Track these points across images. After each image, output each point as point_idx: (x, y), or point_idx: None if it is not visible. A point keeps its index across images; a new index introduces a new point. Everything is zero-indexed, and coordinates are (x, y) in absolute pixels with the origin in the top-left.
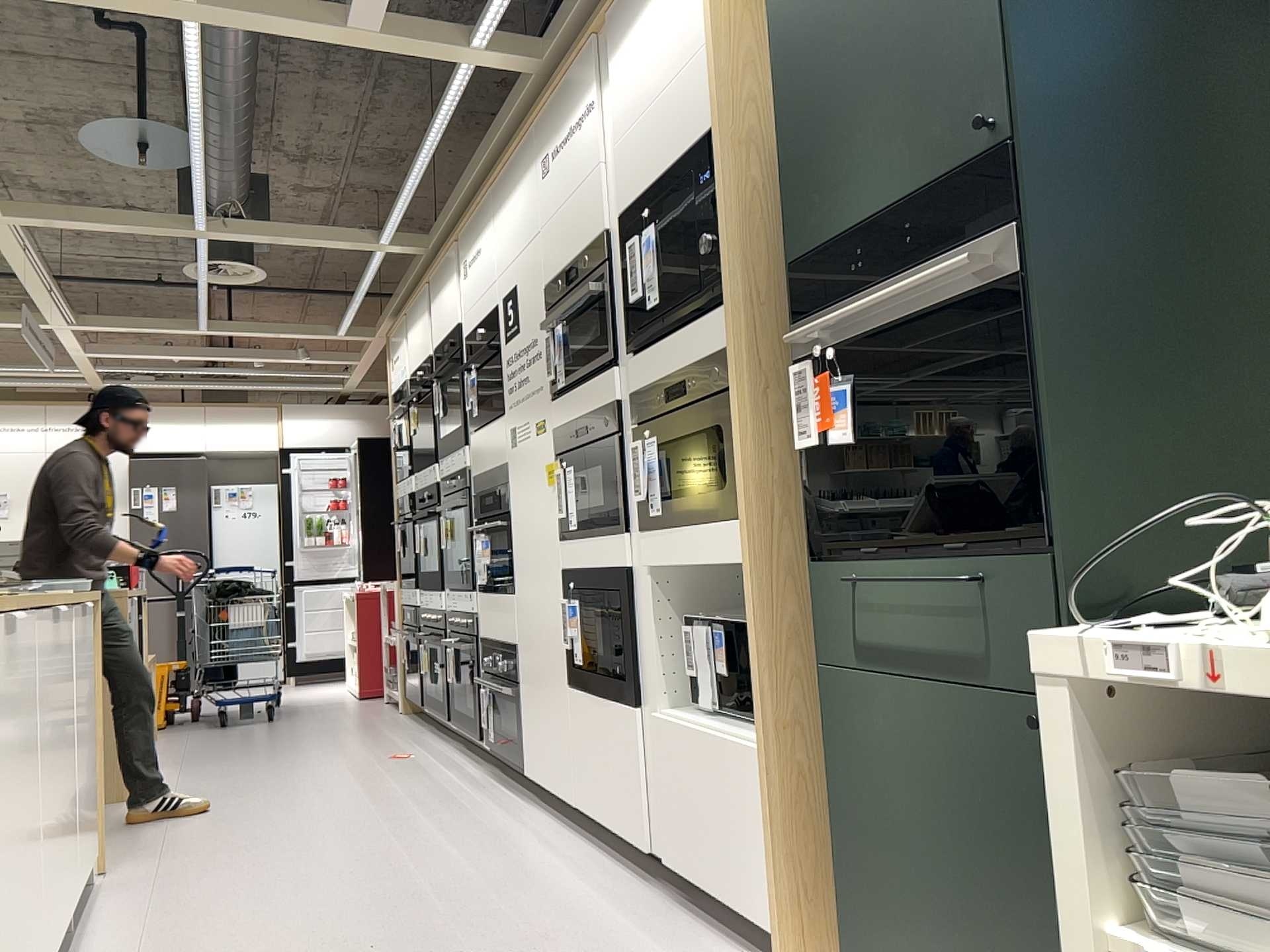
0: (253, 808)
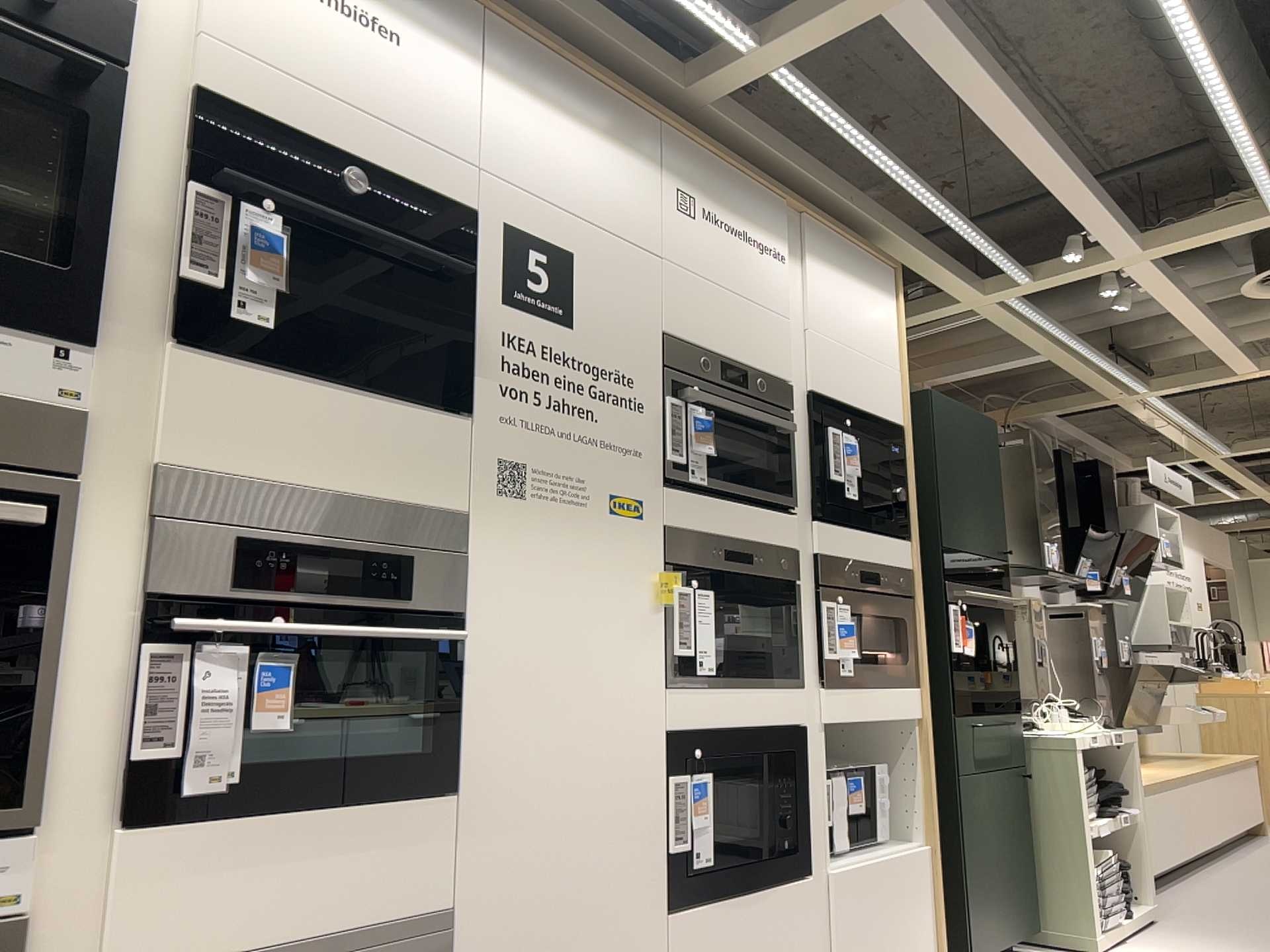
0: None
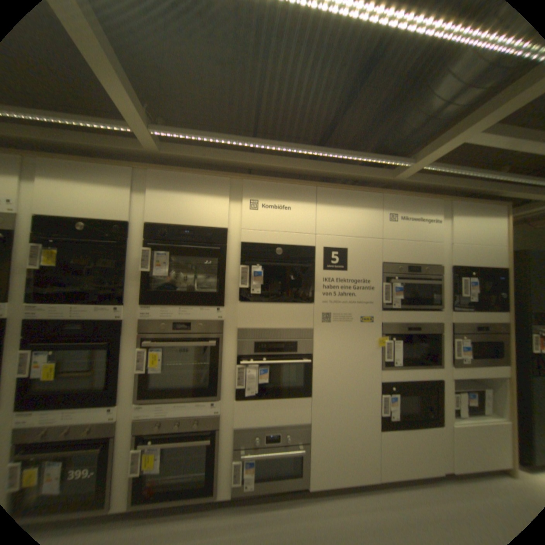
0: None
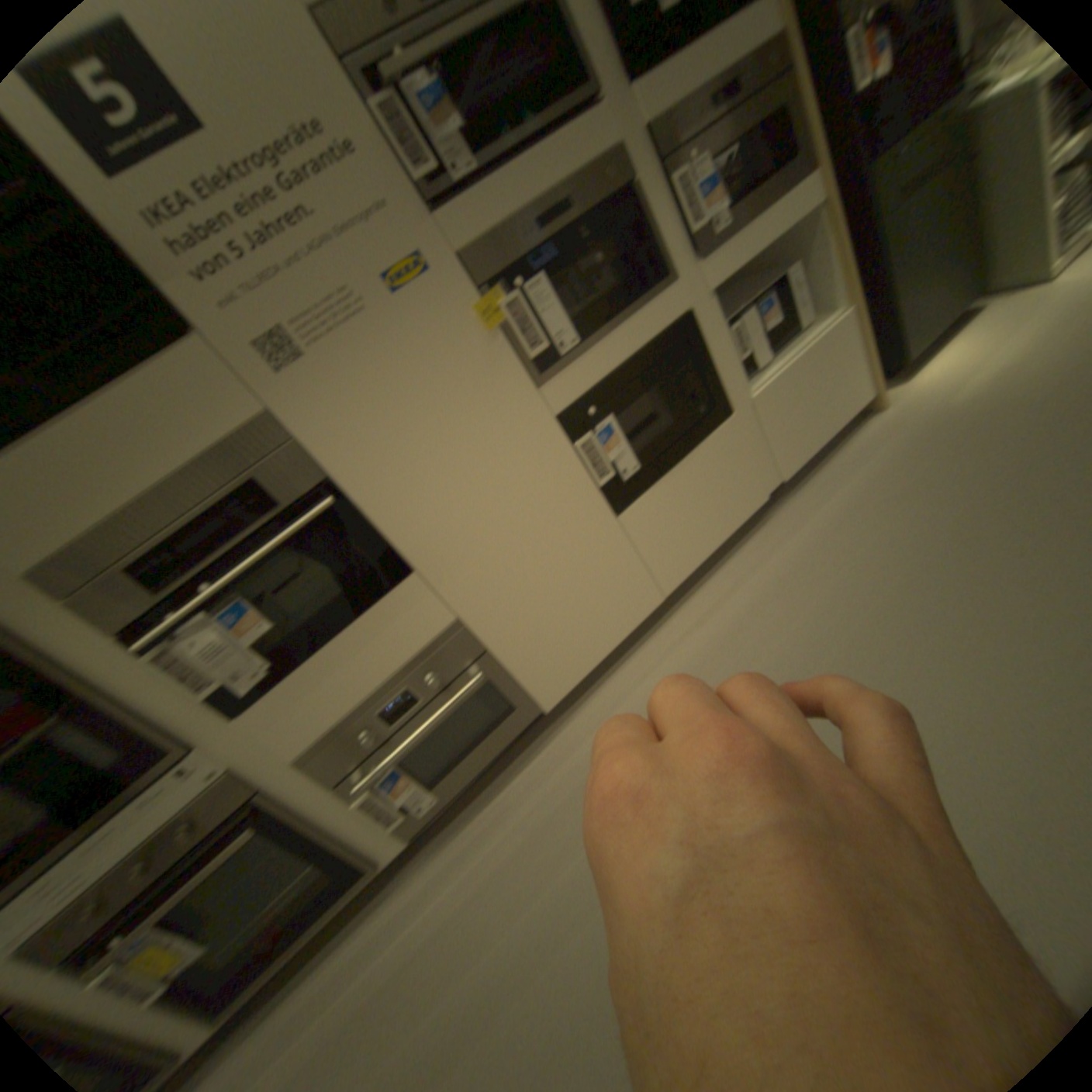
0: None
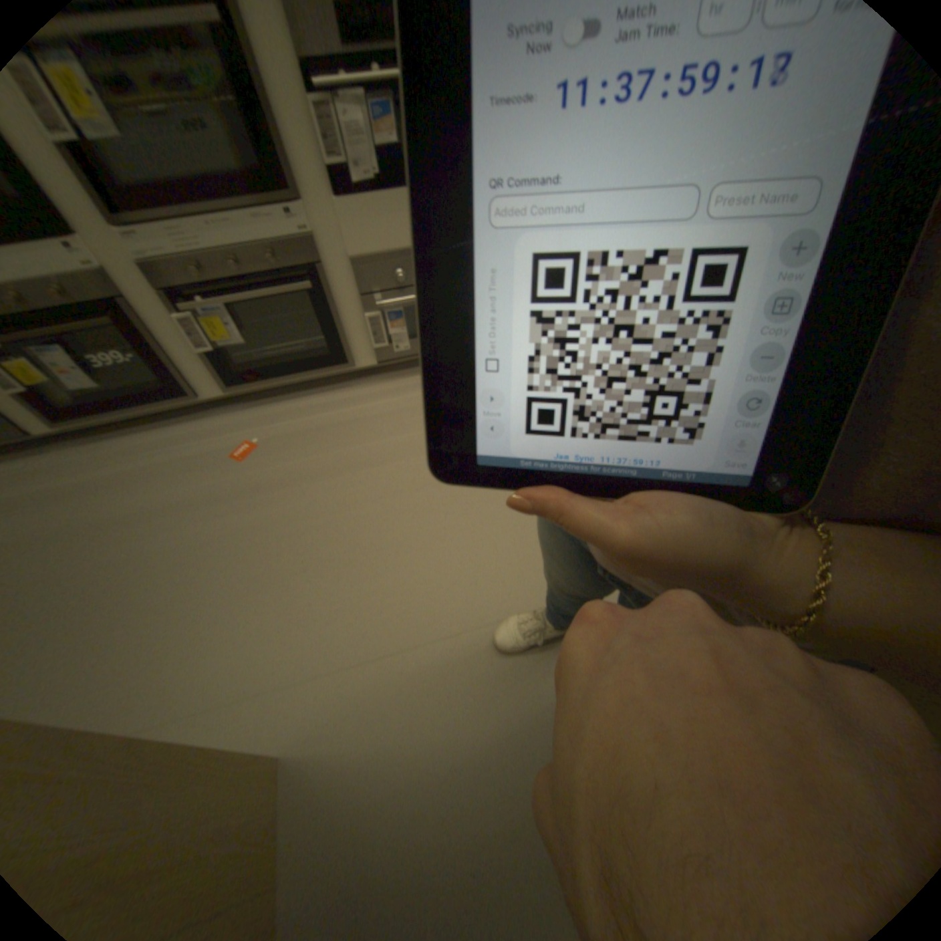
0: (414, 552)
